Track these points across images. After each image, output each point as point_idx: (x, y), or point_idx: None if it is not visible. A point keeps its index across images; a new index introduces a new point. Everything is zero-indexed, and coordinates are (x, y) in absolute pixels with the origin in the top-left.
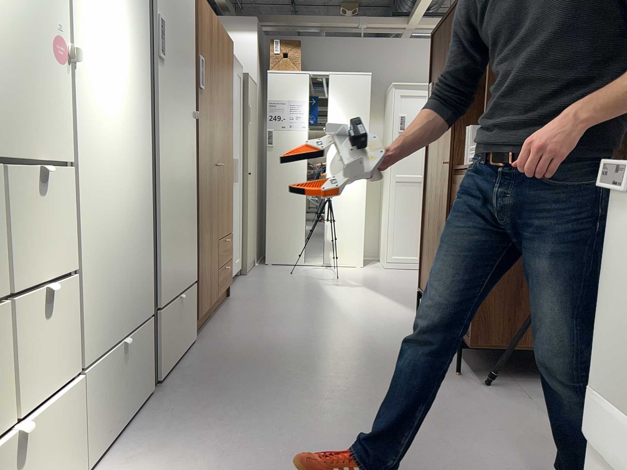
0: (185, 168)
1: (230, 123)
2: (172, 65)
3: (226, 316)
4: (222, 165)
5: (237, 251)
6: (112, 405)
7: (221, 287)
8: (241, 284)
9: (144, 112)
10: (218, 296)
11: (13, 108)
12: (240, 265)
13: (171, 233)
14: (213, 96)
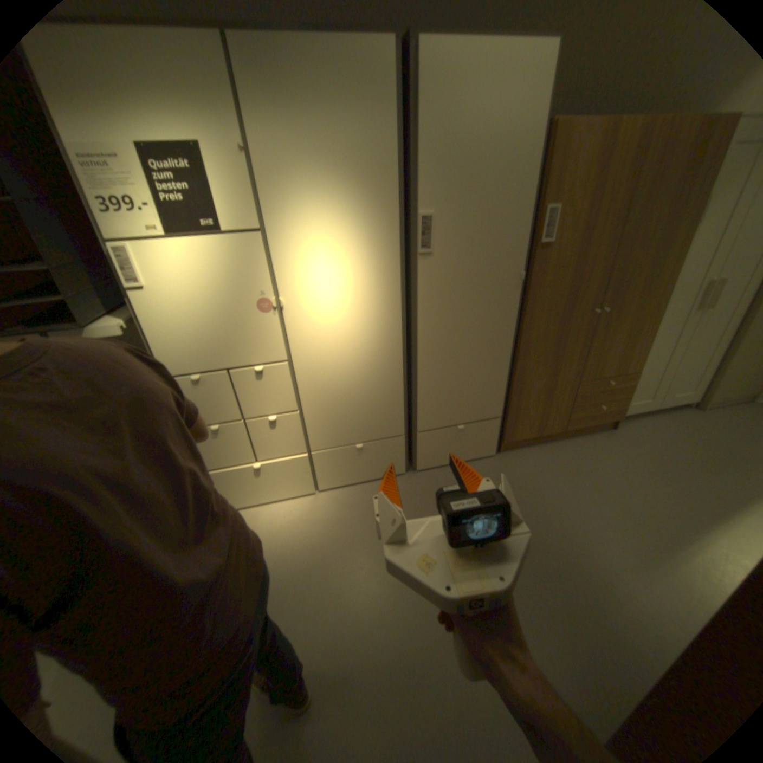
0: (485, 332)
1: (675, 248)
2: (457, 248)
3: (567, 449)
4: (608, 310)
5: (690, 385)
6: (345, 470)
7: (582, 423)
8: (669, 421)
9: (392, 307)
10: (570, 429)
11: (236, 346)
12: (698, 398)
13: (443, 385)
14: (597, 235)
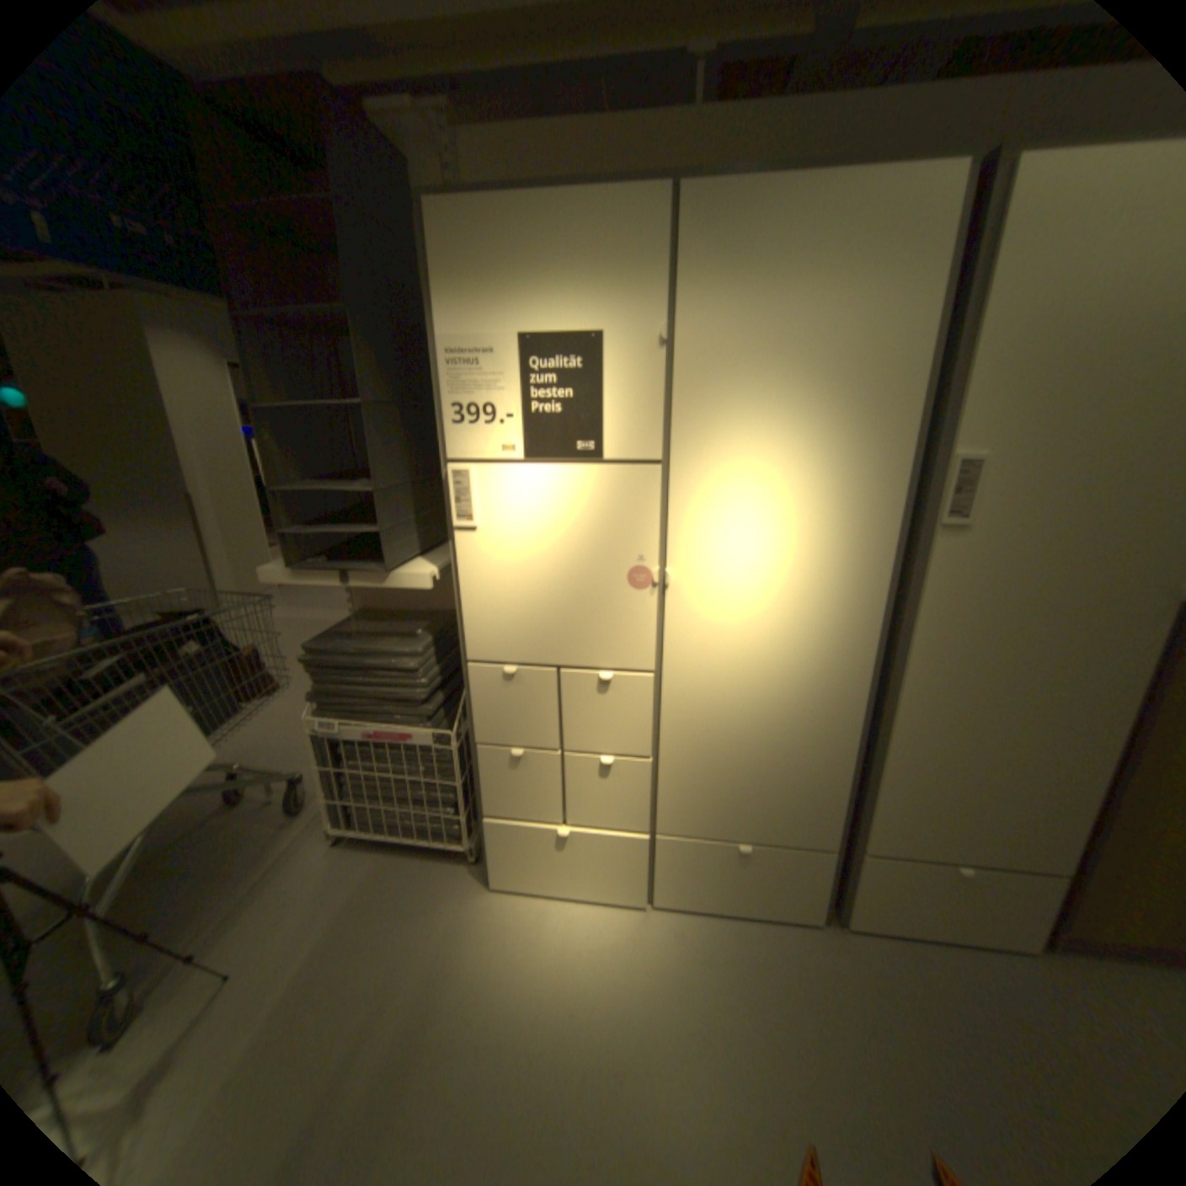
0: (1065, 692)
1: None
2: (1029, 521)
3: None
4: None
5: None
6: (708, 885)
7: None
8: None
9: (865, 613)
10: None
11: (580, 633)
12: None
13: (944, 779)
14: None
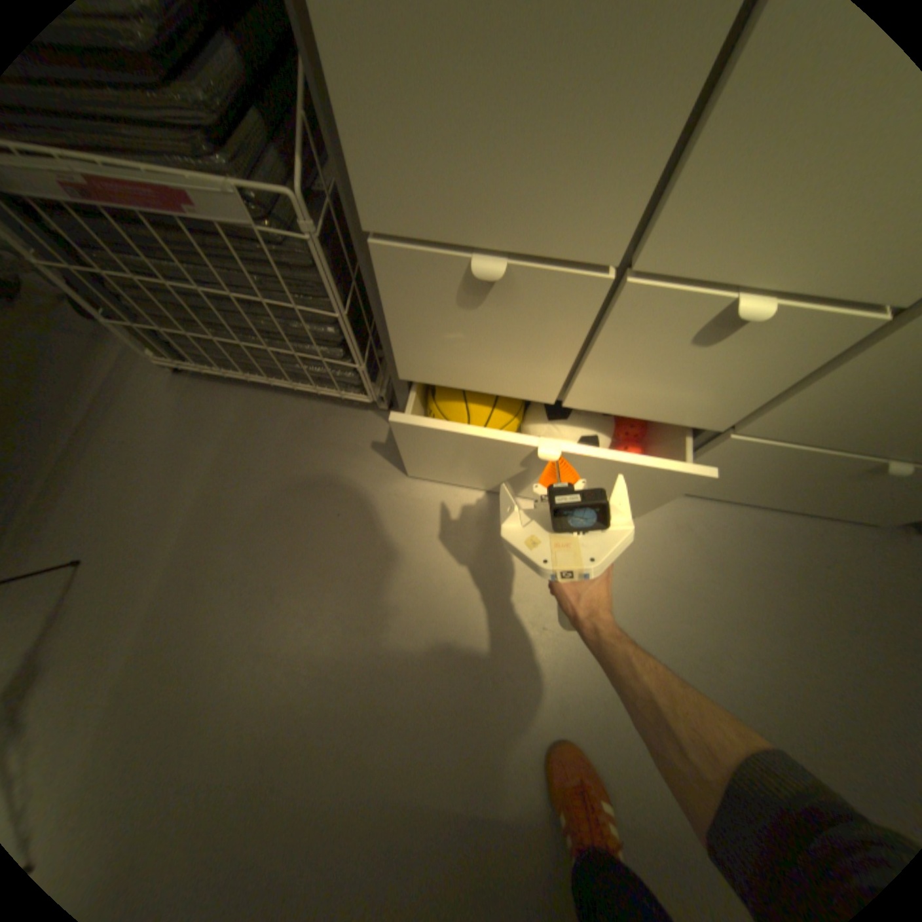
0: None
1: None
2: None
3: None
4: None
5: None
6: (765, 485)
7: None
8: None
9: None
10: None
11: None
12: None
13: None
14: None
